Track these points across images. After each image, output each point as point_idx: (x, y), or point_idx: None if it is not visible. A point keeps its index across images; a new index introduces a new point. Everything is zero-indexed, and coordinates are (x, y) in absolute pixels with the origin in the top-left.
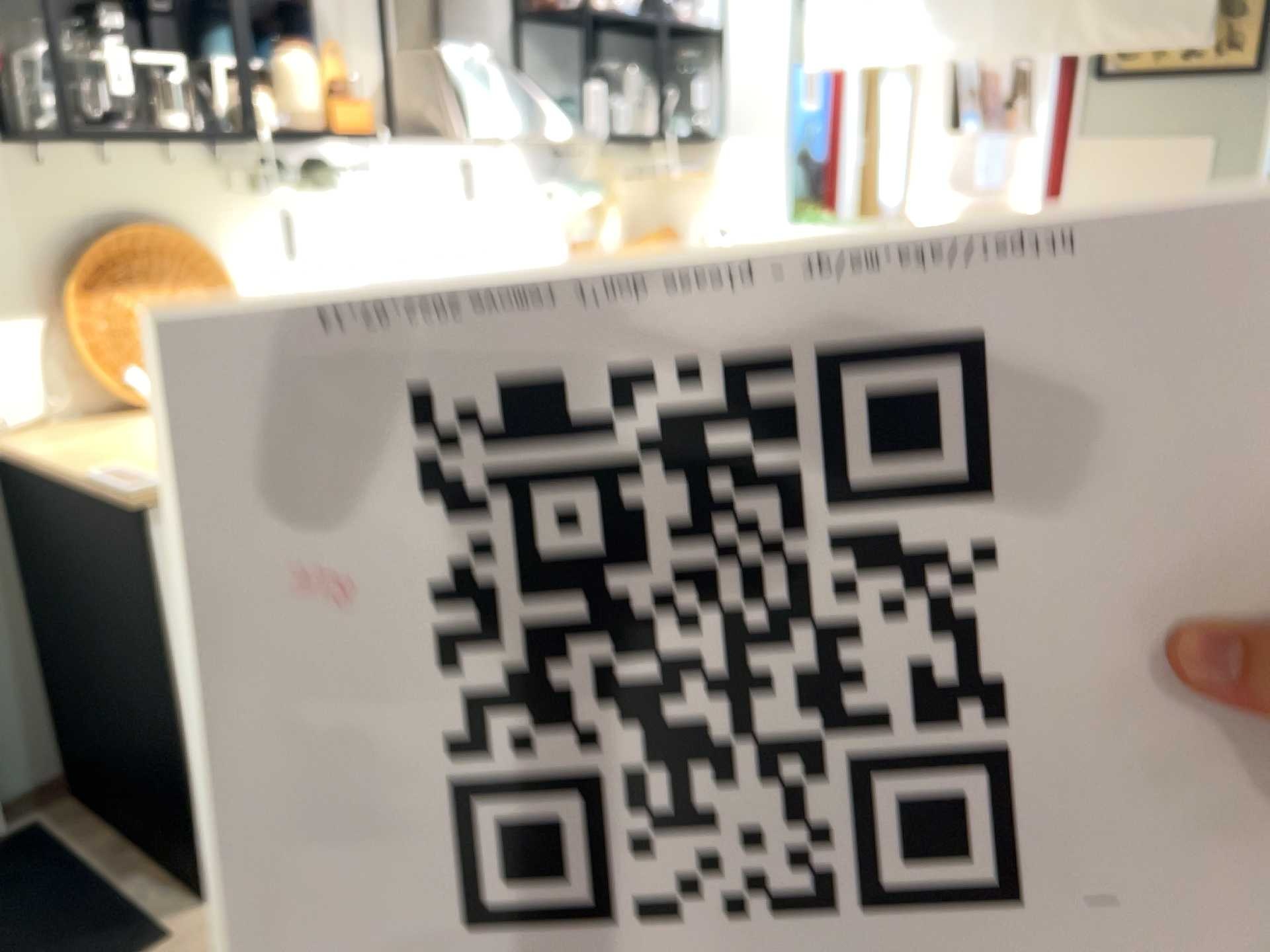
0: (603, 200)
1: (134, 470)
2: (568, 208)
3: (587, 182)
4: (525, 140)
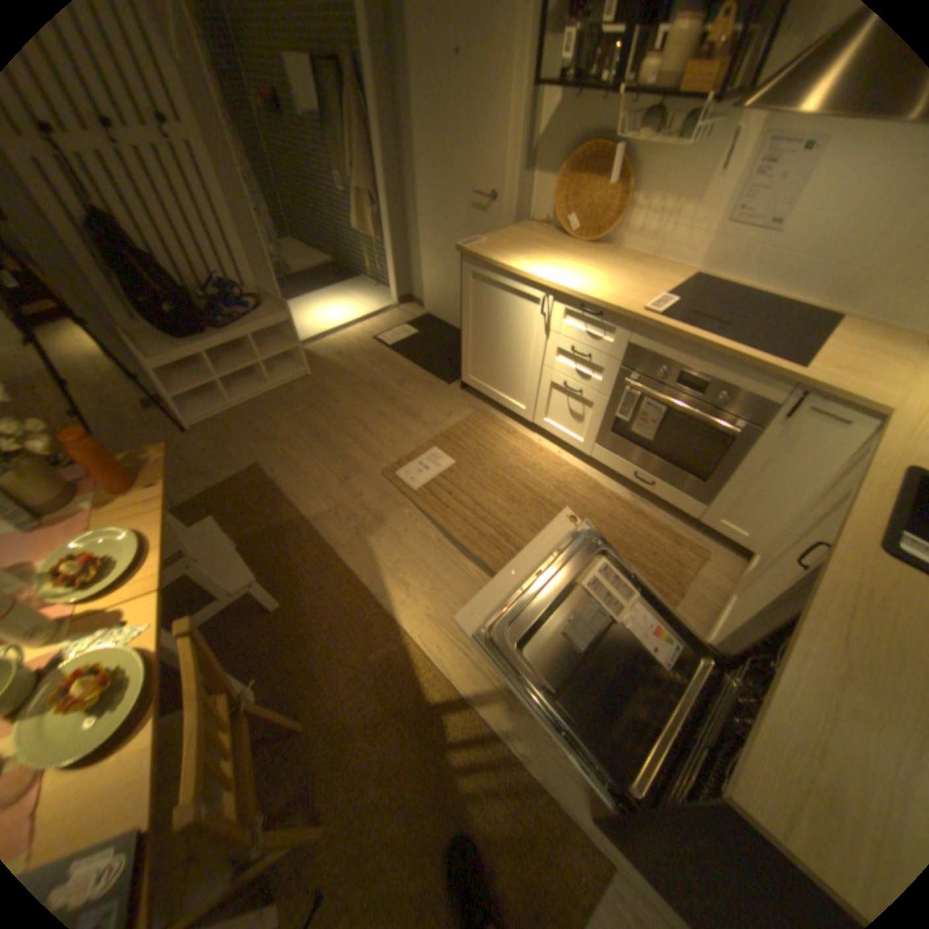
0: None
1: (481, 242)
2: None
3: None
4: None
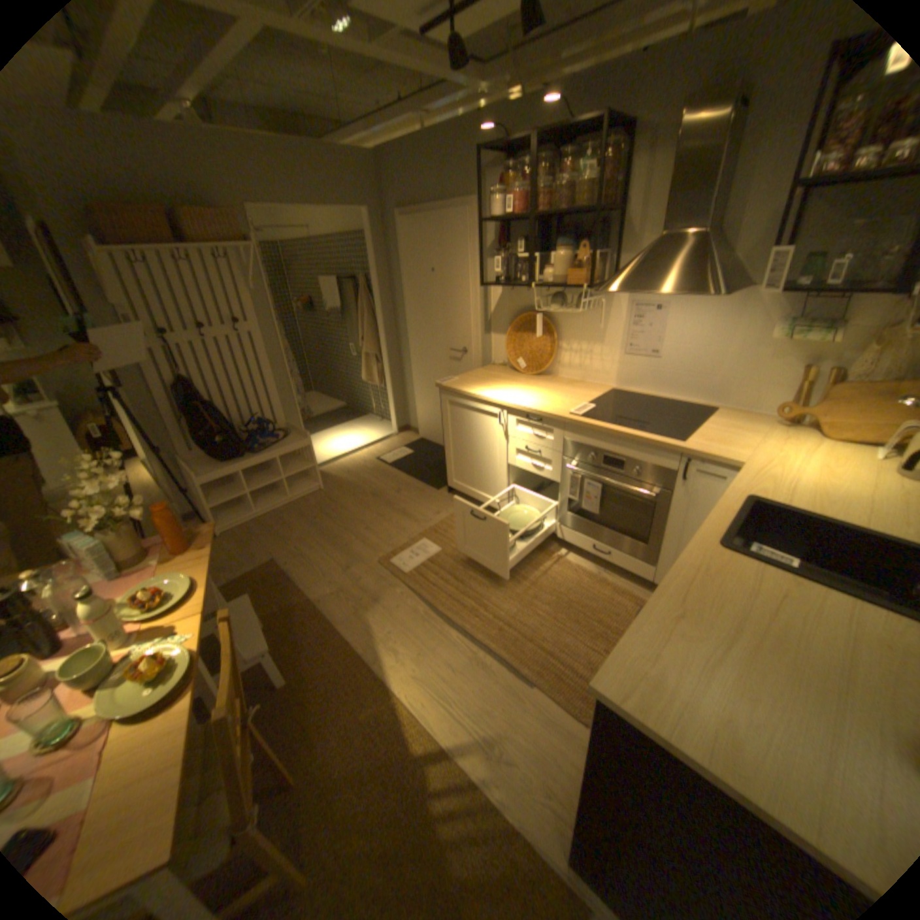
0: (838, 339)
1: (453, 380)
2: (789, 339)
3: (824, 321)
4: (781, 284)
